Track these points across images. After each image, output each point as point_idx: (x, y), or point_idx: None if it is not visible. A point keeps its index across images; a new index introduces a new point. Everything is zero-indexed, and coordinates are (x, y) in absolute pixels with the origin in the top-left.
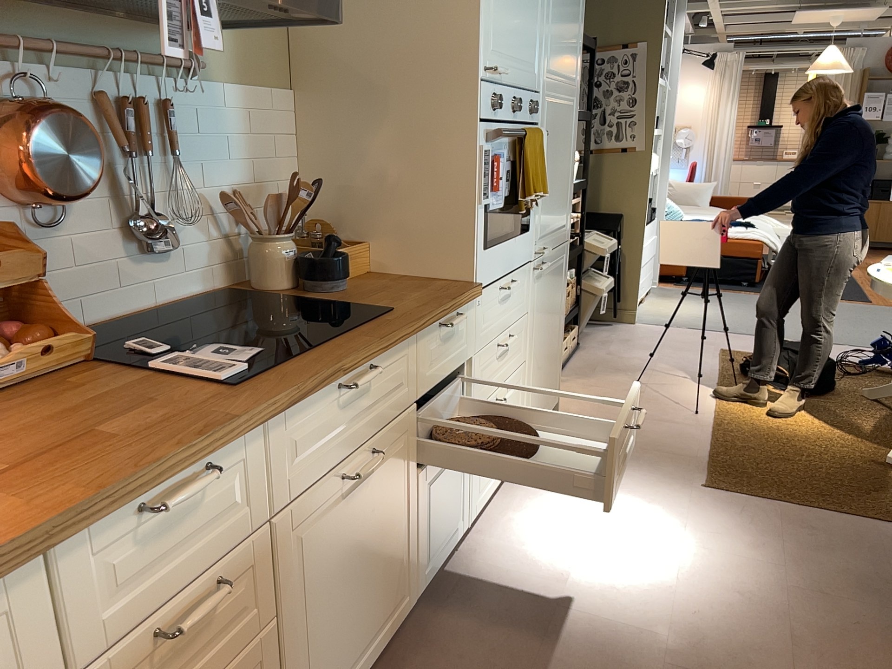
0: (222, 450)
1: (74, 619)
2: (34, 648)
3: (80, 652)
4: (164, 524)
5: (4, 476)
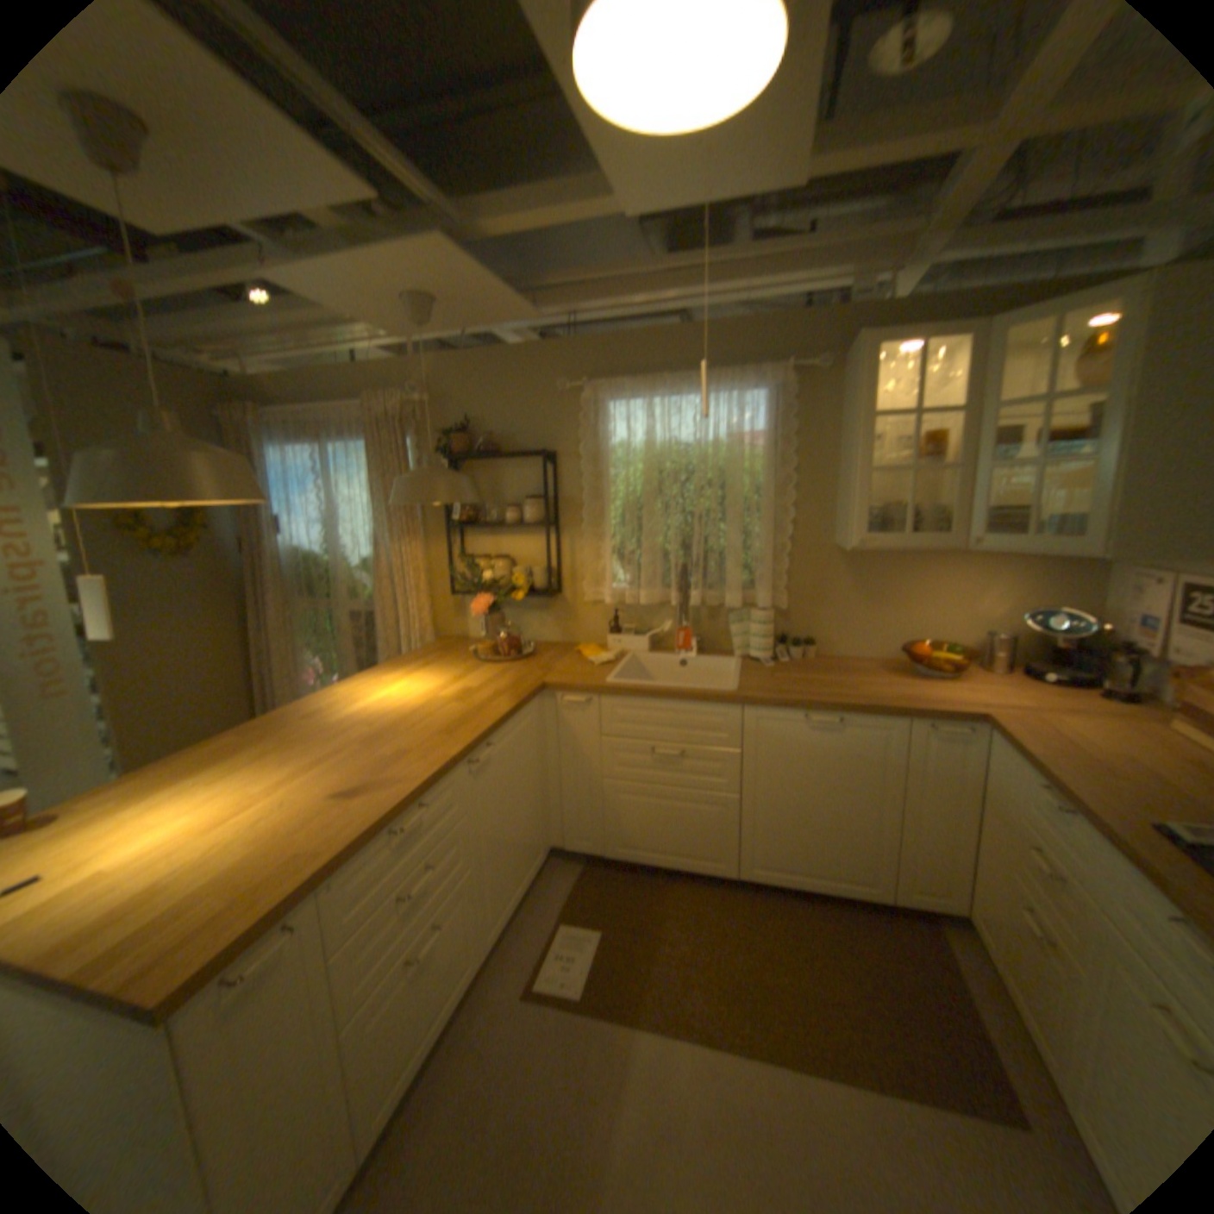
0: (1077, 811)
1: (1029, 799)
2: (1021, 790)
3: (1027, 813)
4: (1058, 813)
5: (1087, 758)
